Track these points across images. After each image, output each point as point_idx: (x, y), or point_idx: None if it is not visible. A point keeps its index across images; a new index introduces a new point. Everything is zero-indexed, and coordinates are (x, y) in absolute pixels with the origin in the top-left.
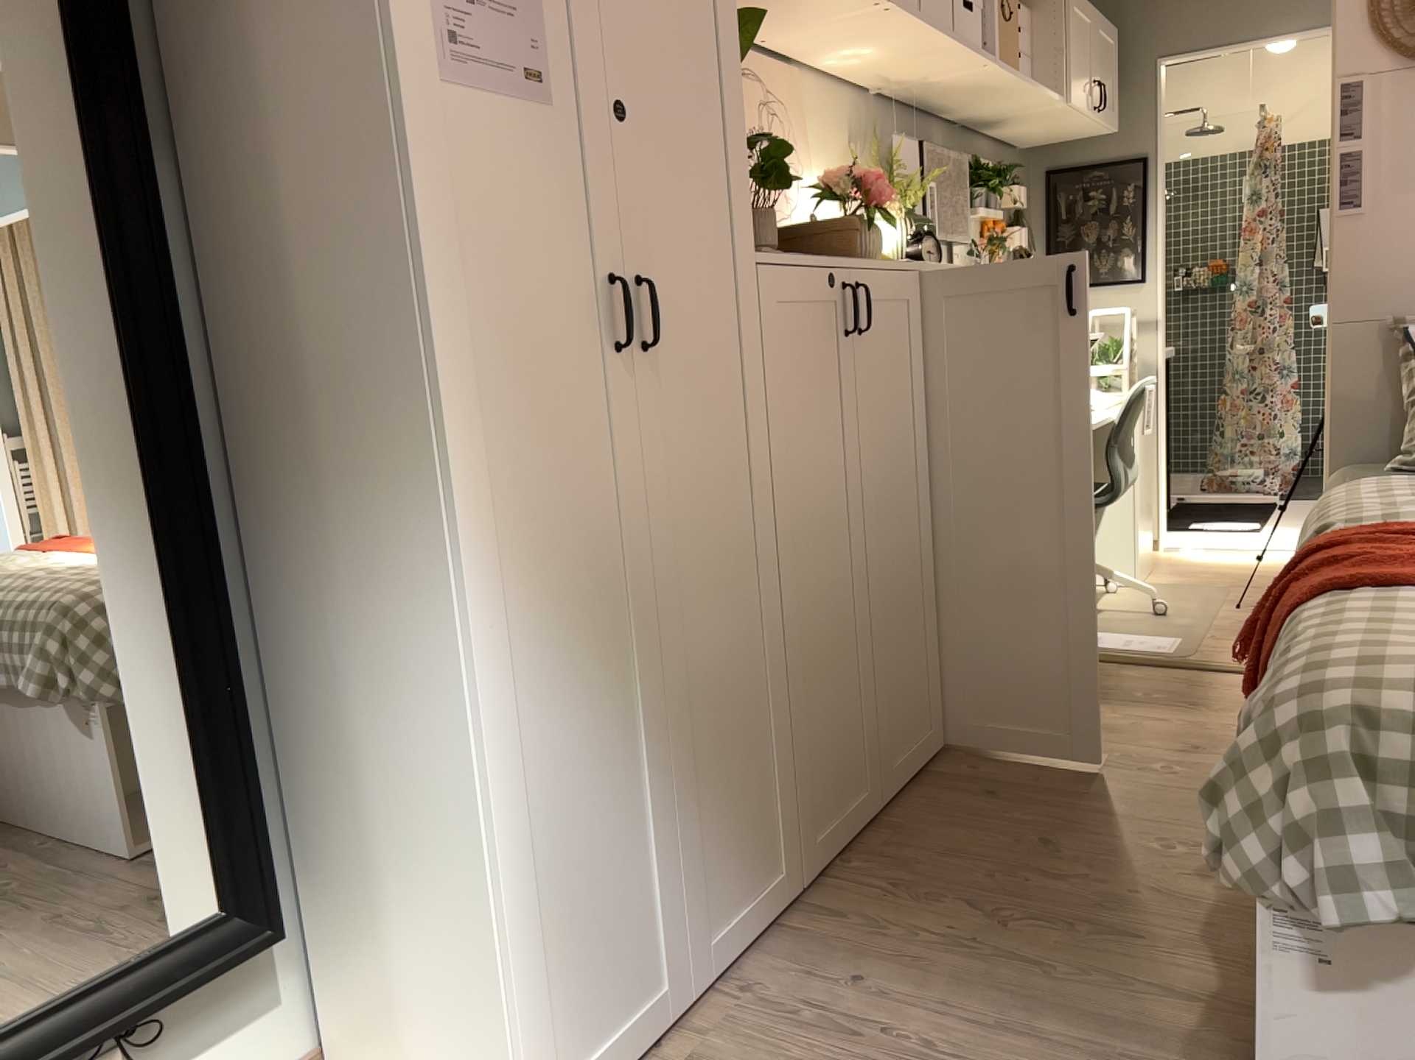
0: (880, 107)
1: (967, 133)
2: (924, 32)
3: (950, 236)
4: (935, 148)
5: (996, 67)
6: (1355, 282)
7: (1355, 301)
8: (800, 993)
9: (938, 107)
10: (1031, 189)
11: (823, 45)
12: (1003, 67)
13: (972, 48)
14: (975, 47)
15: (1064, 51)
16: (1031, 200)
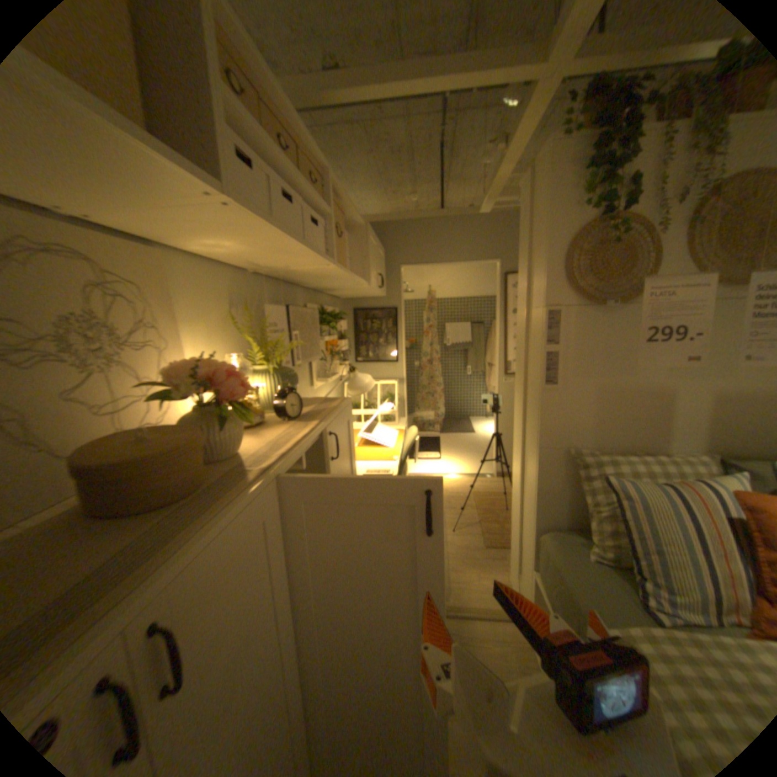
0: (256, 281)
1: (317, 292)
2: (278, 234)
3: (309, 359)
4: (299, 302)
5: (336, 265)
6: (551, 425)
7: (551, 436)
8: None
9: (300, 280)
10: (347, 315)
11: (177, 230)
12: (340, 265)
13: (320, 251)
14: (322, 250)
15: (368, 257)
16: (347, 321)
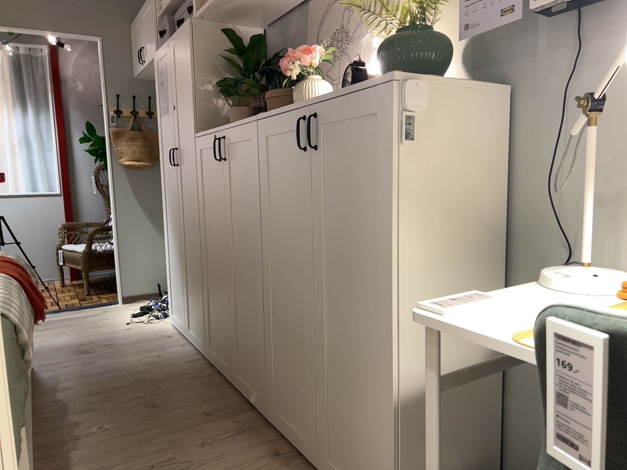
0: None
1: None
2: None
3: None
4: None
5: None
6: None
7: None
8: (170, 351)
9: None
10: None
11: None
12: None
13: None
14: None
15: None
16: None
